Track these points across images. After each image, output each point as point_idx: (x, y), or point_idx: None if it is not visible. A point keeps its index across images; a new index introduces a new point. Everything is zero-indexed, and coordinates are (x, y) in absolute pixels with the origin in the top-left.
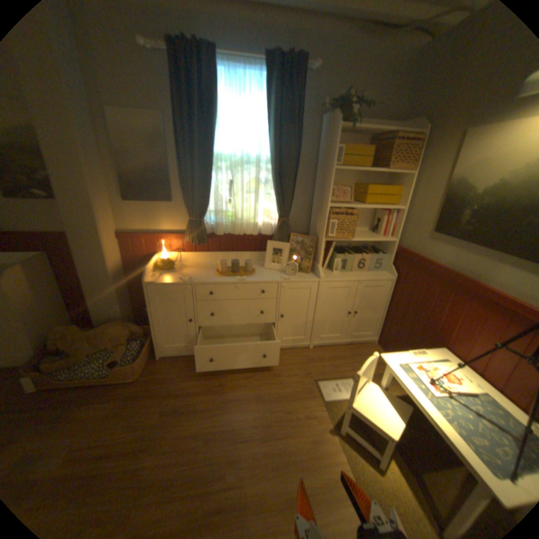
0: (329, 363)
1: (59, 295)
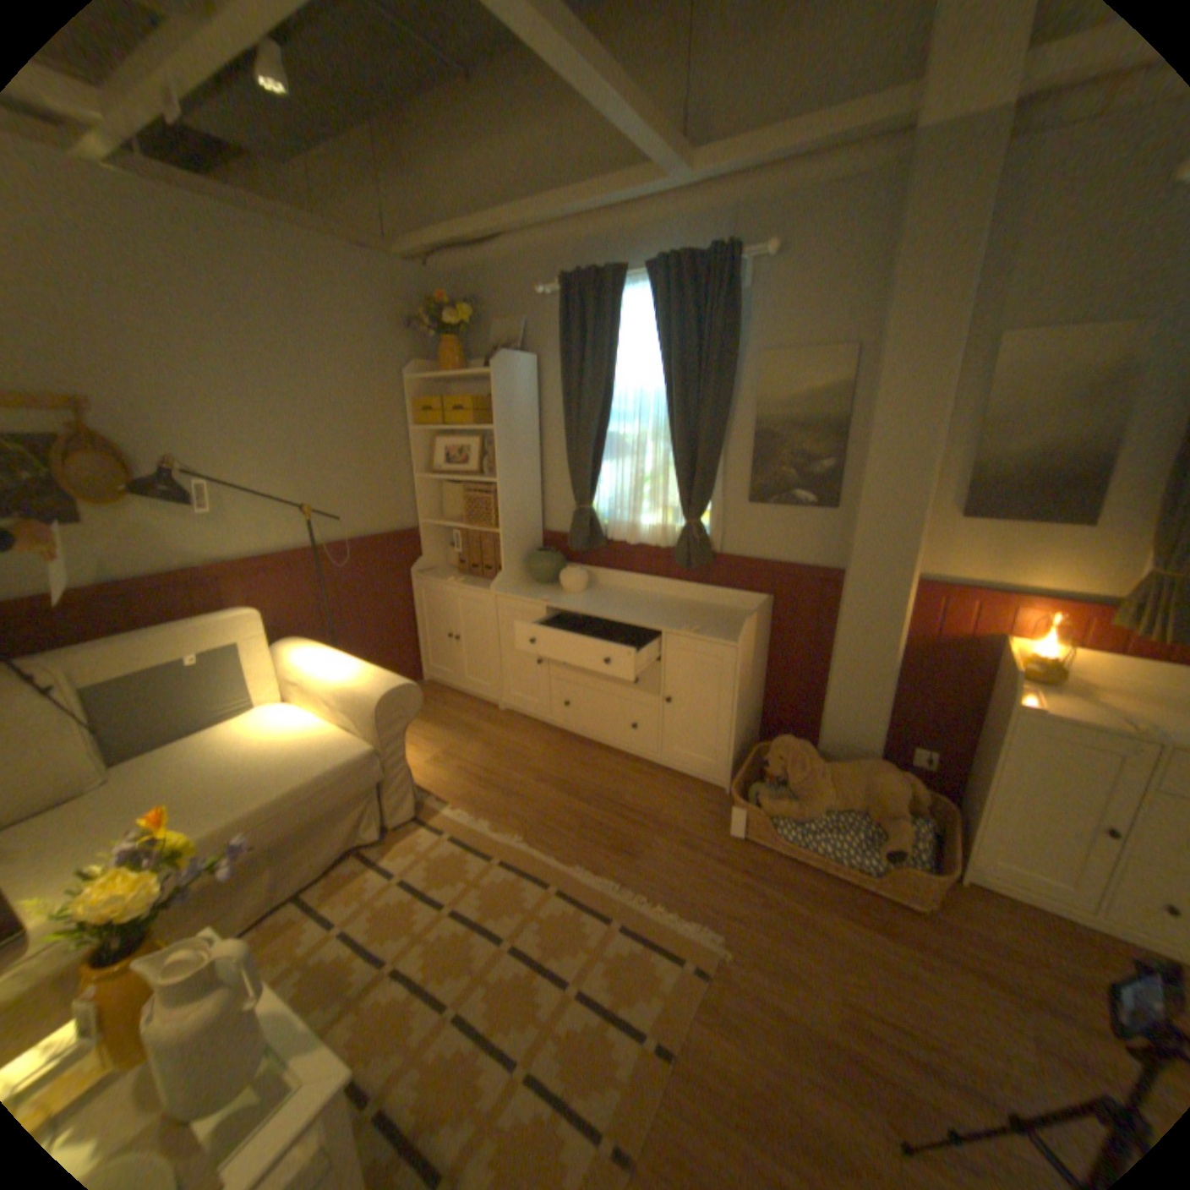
0: None
1: (765, 674)
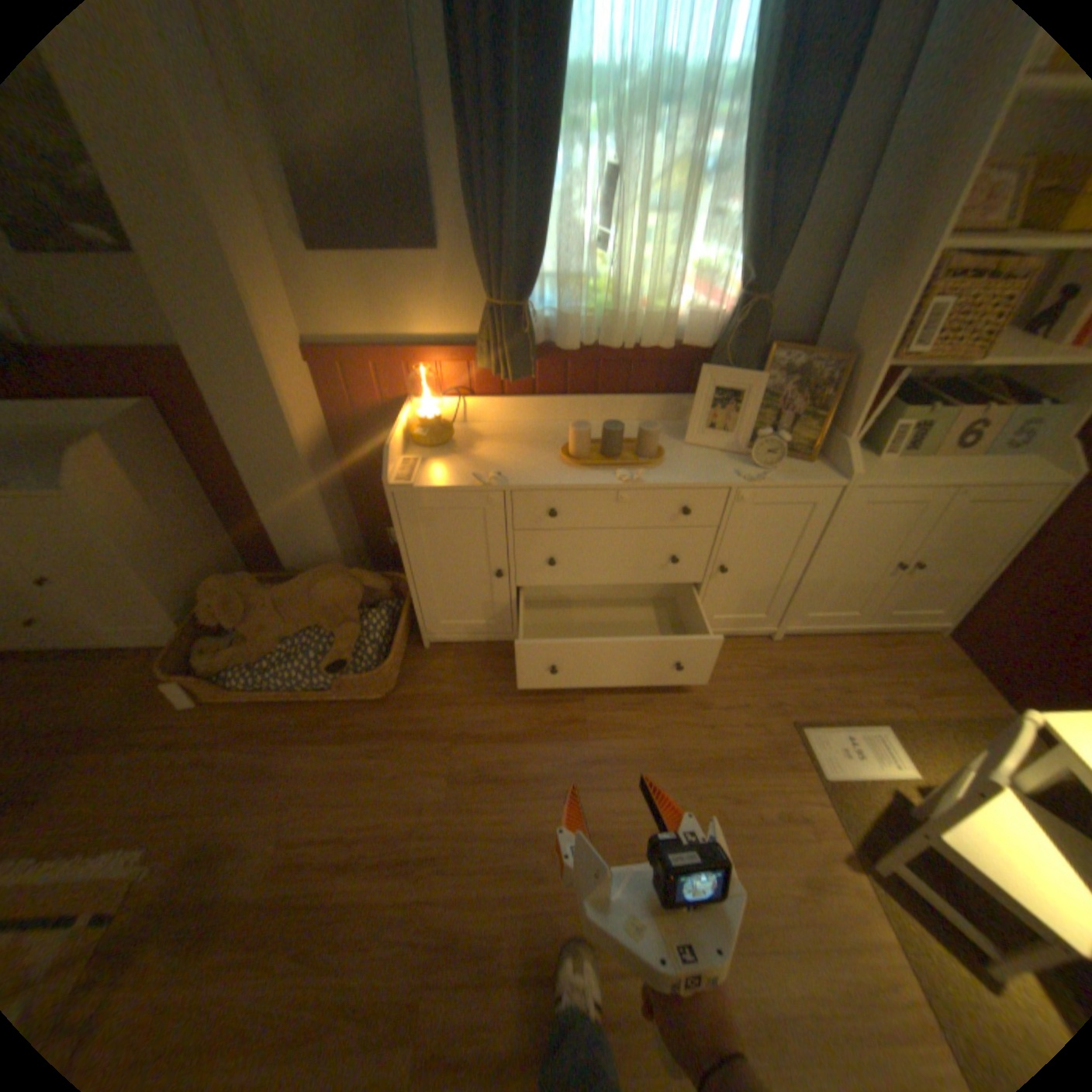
0: (827, 681)
1: (206, 497)
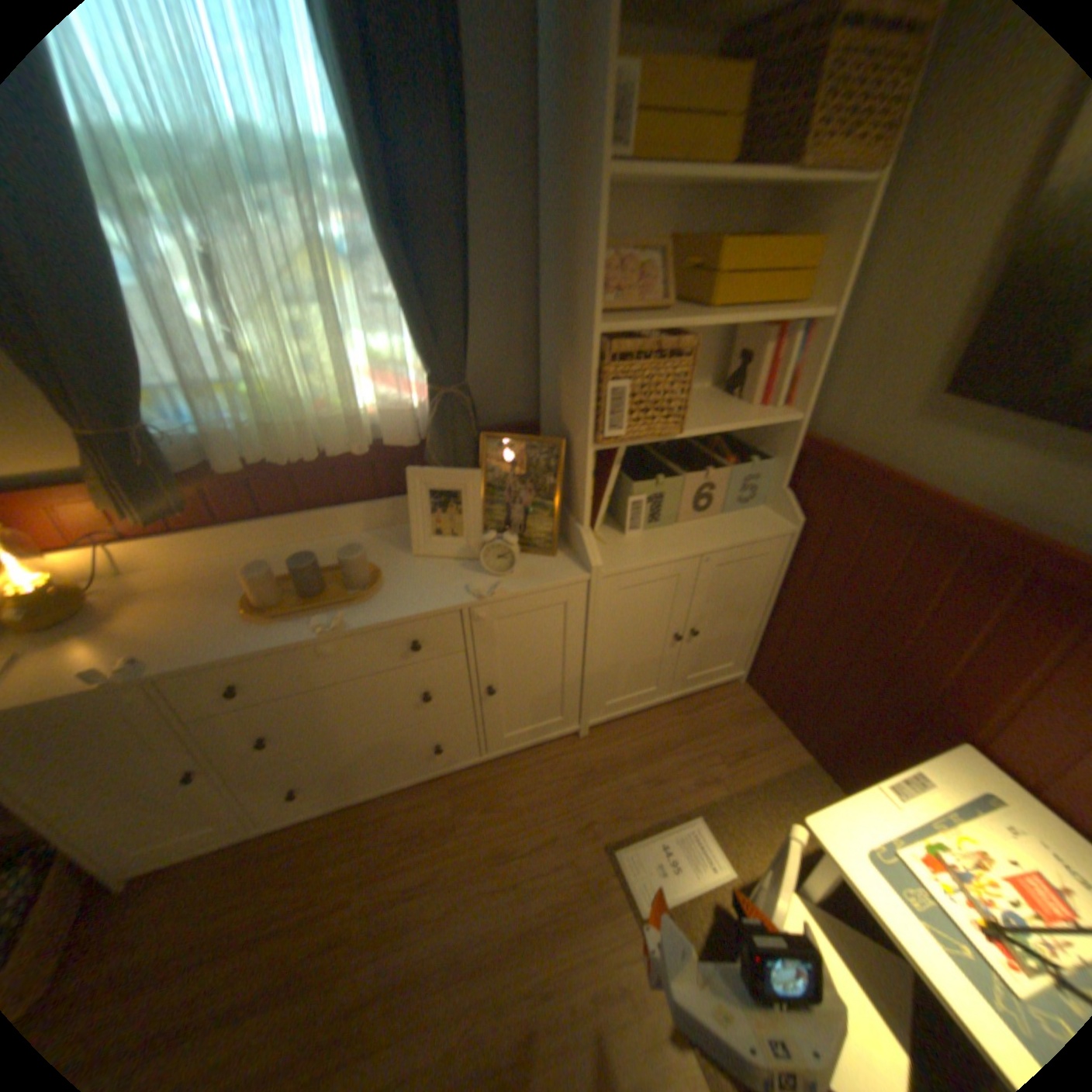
0: (638, 774)
1: None
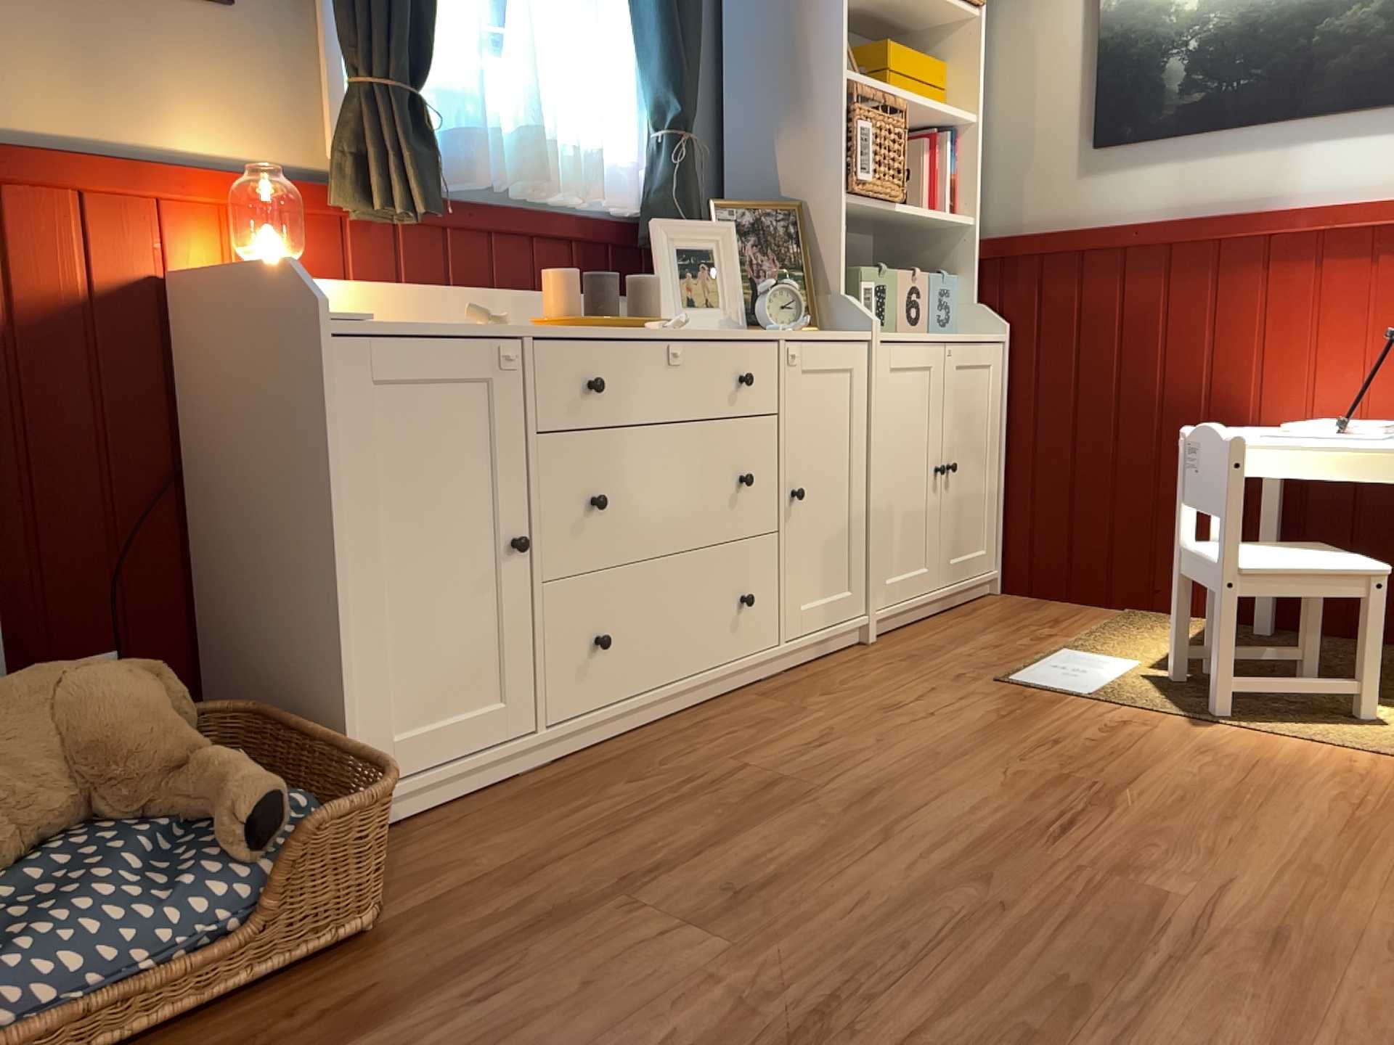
0: (965, 647)
1: None
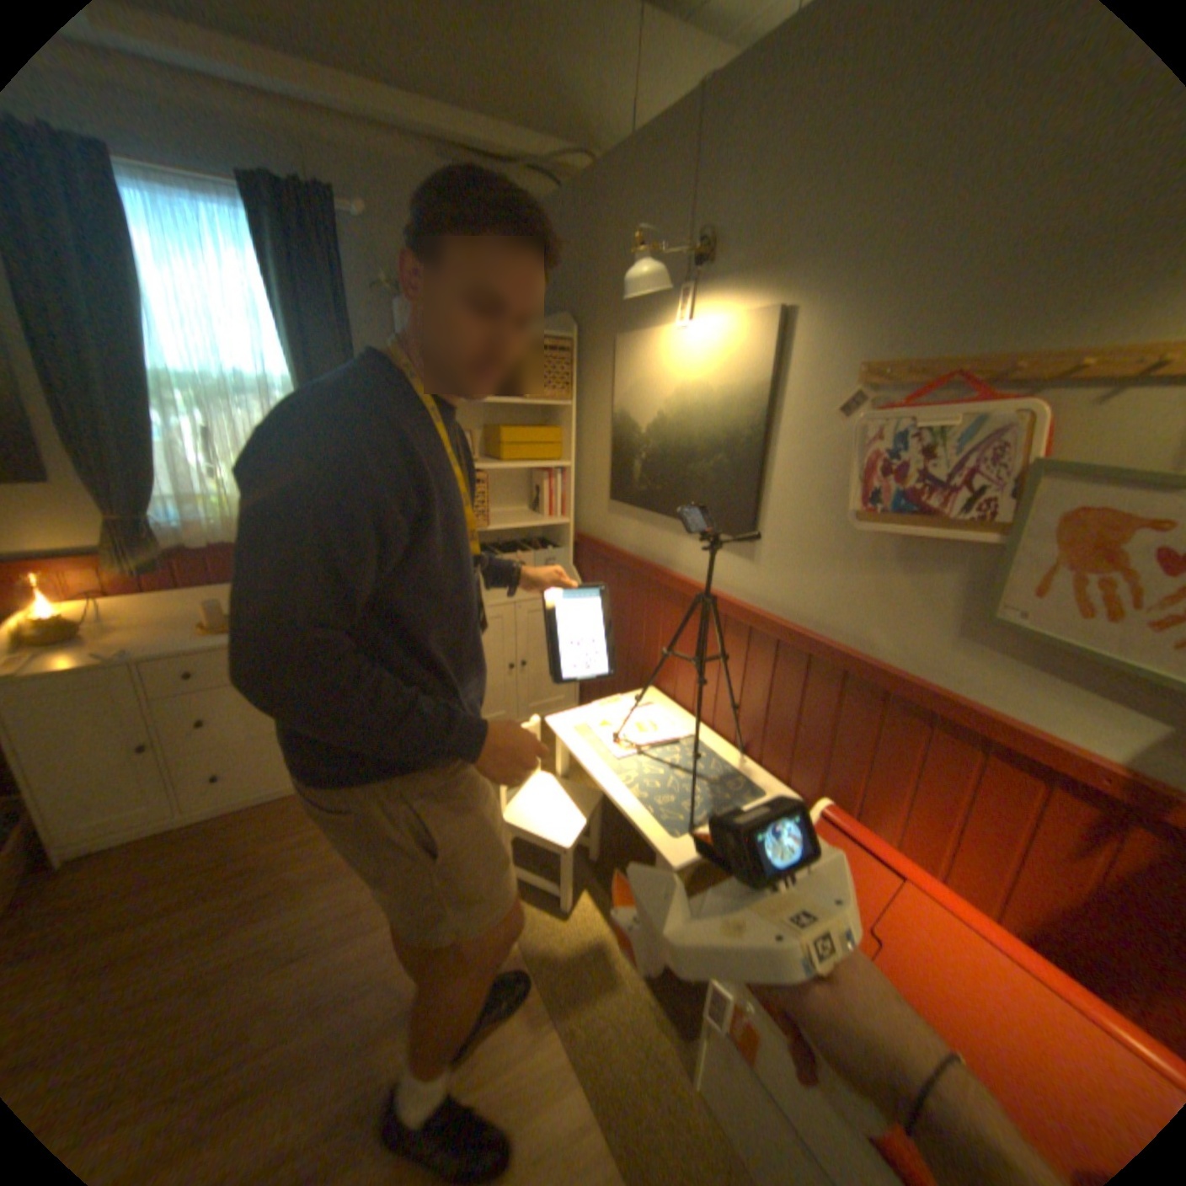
0: None
1: None
